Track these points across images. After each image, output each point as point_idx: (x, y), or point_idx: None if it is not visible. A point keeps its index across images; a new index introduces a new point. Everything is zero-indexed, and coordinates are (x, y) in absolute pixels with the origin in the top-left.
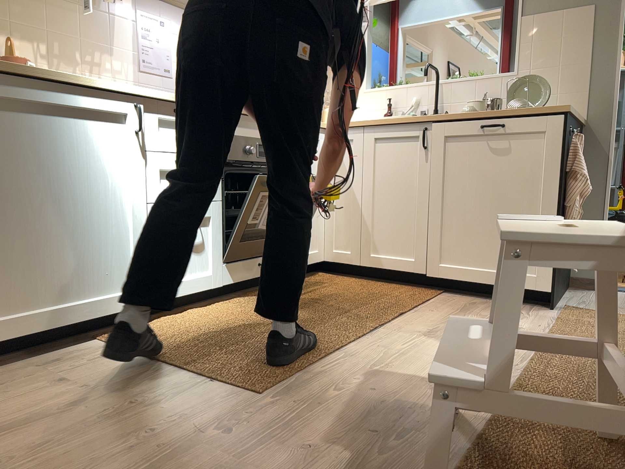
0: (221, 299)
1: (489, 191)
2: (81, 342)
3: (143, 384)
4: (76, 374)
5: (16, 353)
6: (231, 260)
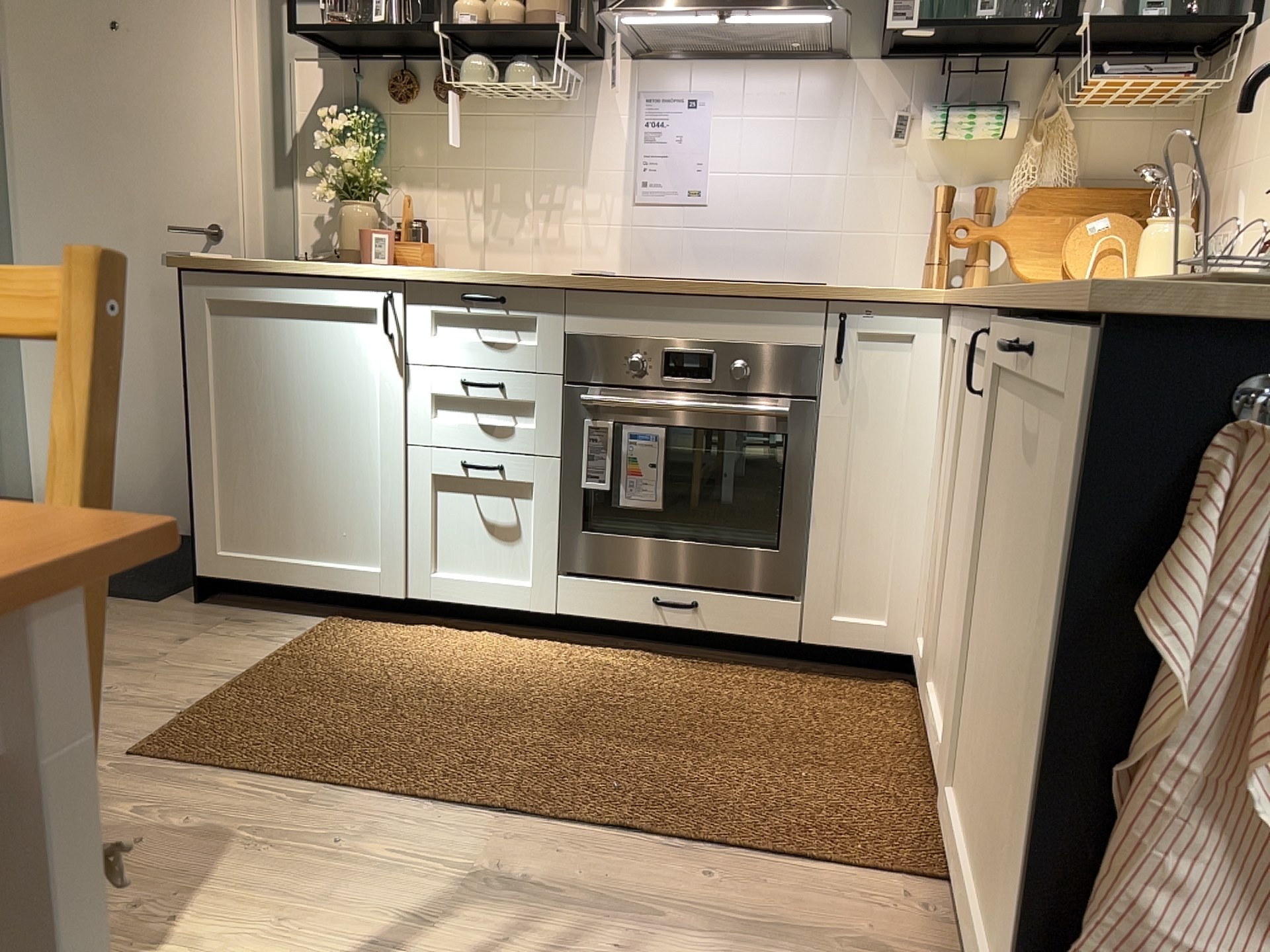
0: (580, 643)
1: (1019, 611)
2: (316, 615)
3: (156, 682)
4: (201, 643)
5: (265, 600)
6: (598, 576)
